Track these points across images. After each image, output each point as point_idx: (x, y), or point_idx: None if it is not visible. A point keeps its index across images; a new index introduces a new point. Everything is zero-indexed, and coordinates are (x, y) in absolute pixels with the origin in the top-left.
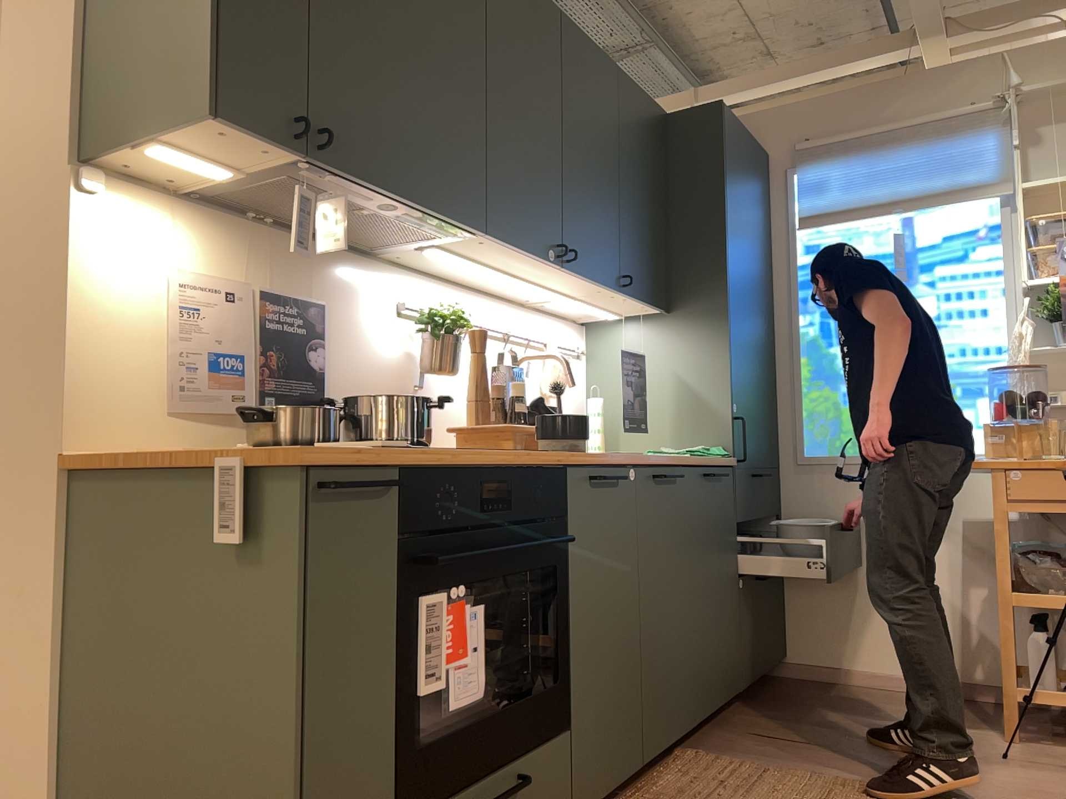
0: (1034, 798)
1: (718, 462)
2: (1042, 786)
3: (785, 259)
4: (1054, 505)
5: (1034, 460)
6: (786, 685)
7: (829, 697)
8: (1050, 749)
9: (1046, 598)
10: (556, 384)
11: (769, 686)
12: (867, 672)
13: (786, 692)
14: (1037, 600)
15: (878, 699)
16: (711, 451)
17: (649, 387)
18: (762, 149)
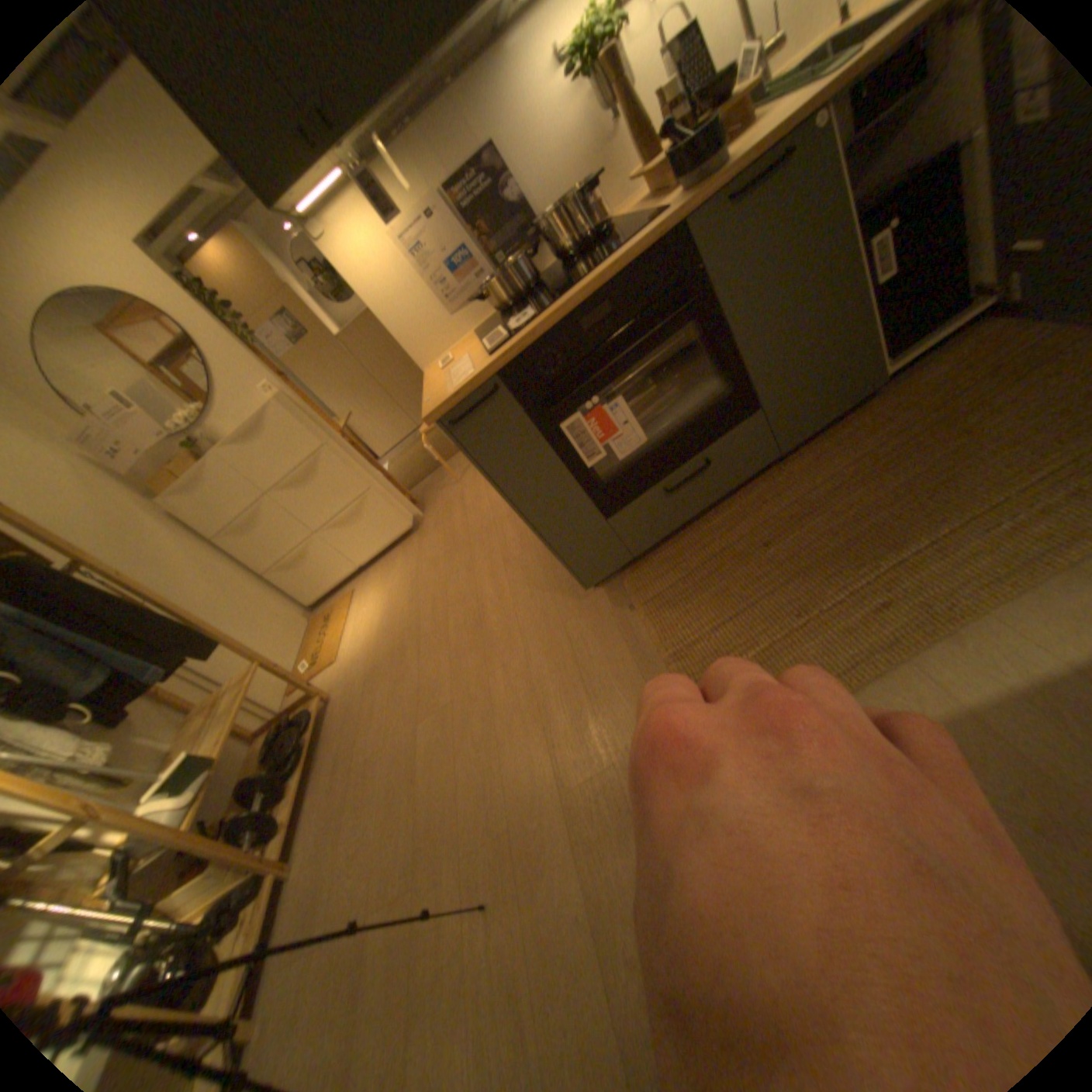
0: None
1: None
2: None
3: None
4: None
5: None
6: None
7: None
8: None
9: None
10: None
11: None
12: None
13: None
14: None
15: None
16: None
17: None
18: None
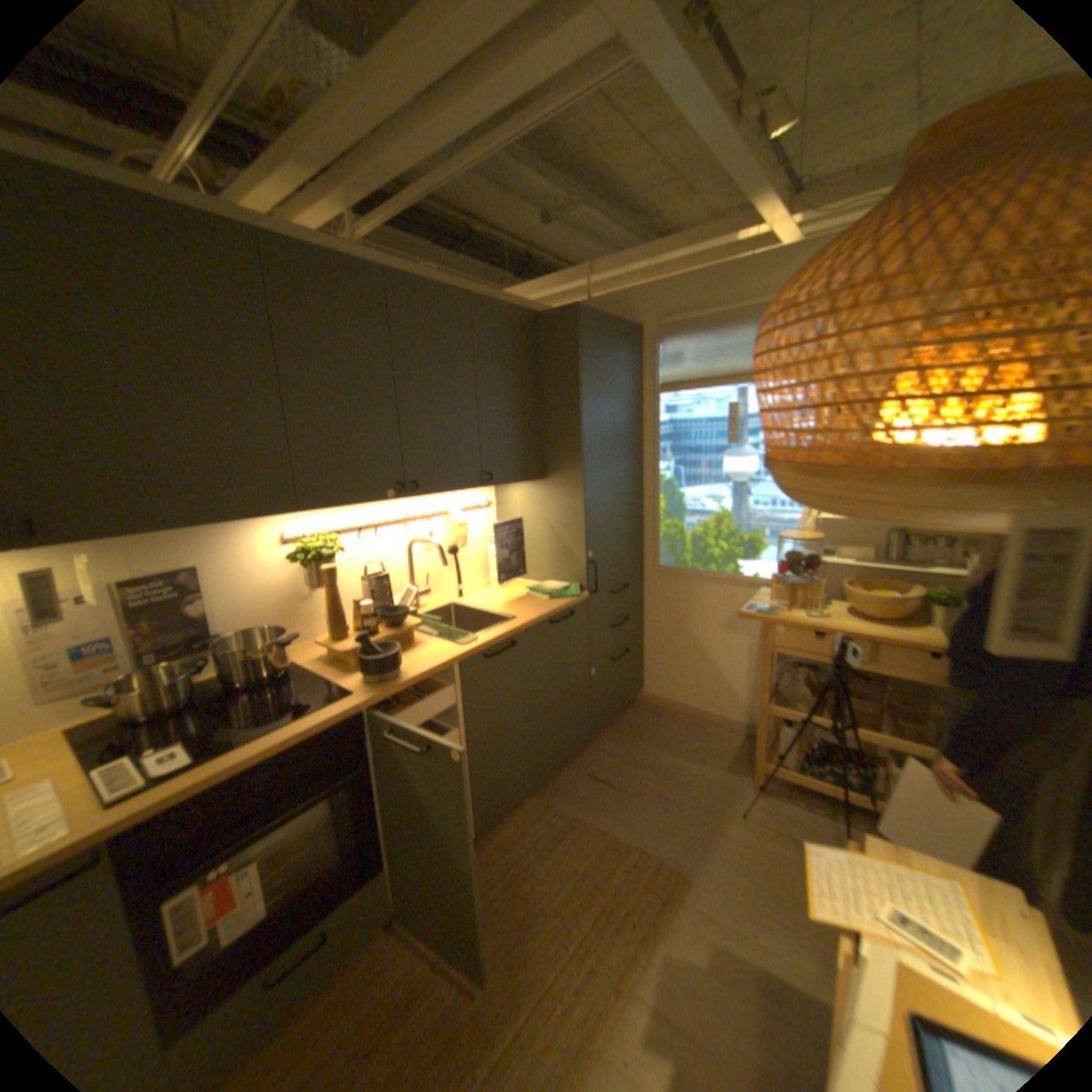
0: (740, 876)
1: (566, 604)
2: (753, 861)
3: (651, 416)
4: (806, 656)
5: (797, 619)
6: (636, 714)
7: (658, 730)
8: (780, 809)
9: (791, 716)
10: (452, 547)
11: (625, 714)
12: (690, 709)
13: (632, 723)
14: (785, 716)
15: (690, 734)
16: (565, 593)
17: (532, 534)
18: (638, 321)
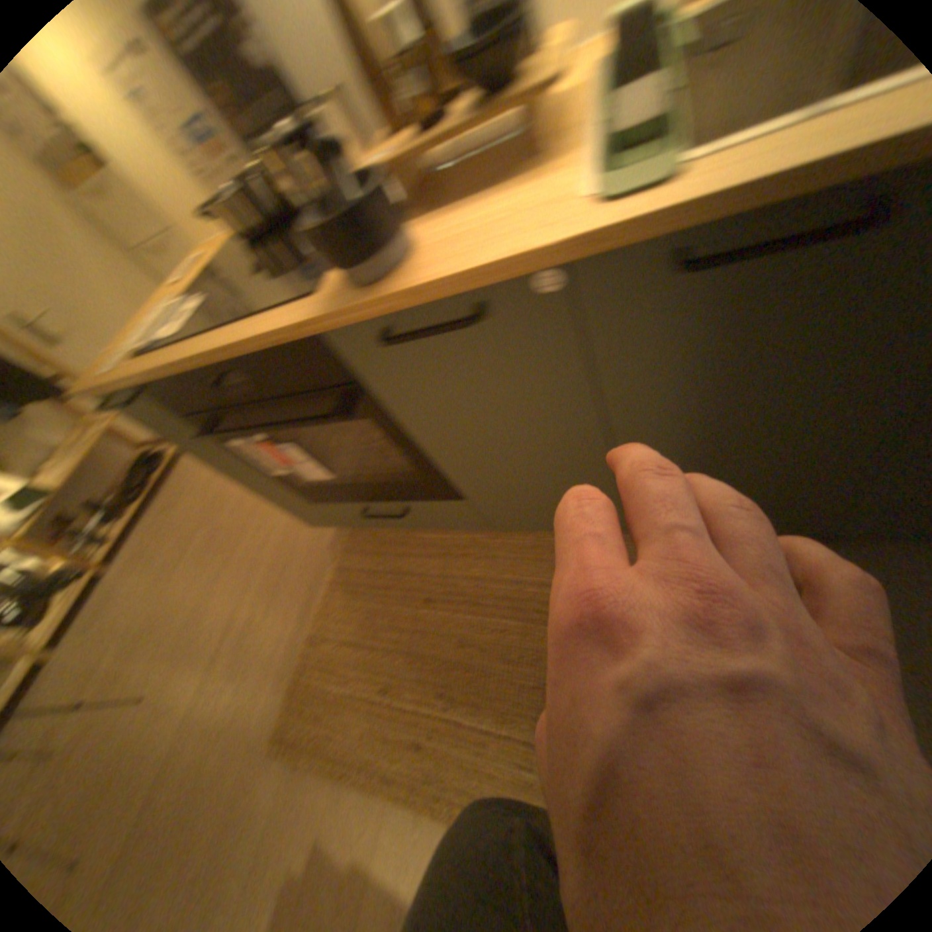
0: None
1: None
2: None
3: None
4: None
5: None
6: None
7: None
8: None
9: None
10: None
11: None
12: None
13: None
14: None
15: None
16: None
17: None
18: None
